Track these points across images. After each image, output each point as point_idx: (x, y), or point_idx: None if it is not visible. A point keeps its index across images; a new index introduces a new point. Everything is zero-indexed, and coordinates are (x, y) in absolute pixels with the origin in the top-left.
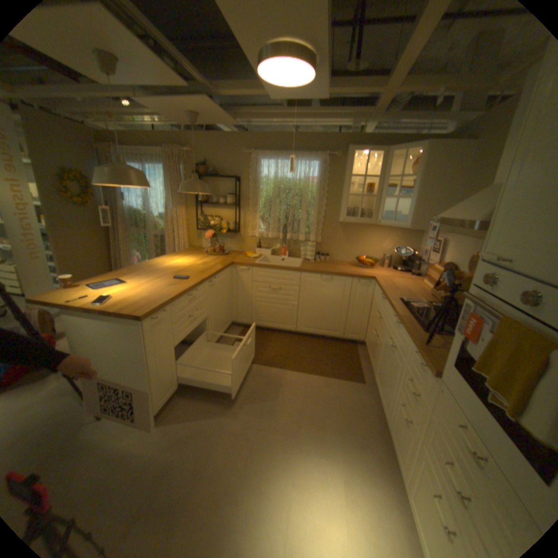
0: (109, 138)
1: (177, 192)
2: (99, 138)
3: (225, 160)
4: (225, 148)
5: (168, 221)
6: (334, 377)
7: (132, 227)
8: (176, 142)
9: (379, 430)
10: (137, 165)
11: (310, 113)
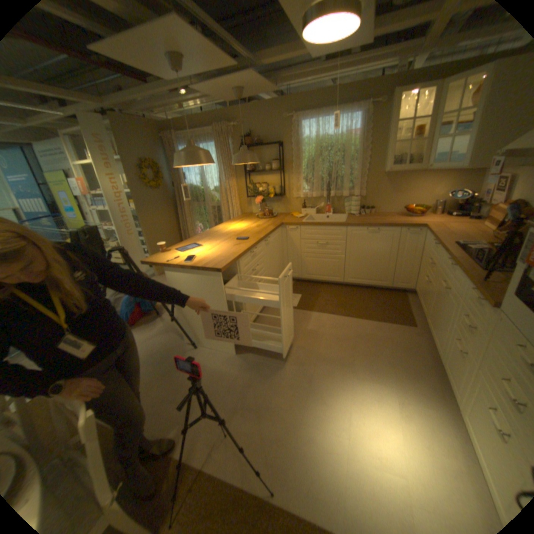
0: (168, 126)
1: (227, 165)
2: (161, 127)
3: (268, 127)
4: (267, 115)
5: (222, 192)
6: (384, 320)
7: (194, 202)
8: (223, 118)
9: (432, 365)
10: None
11: (351, 61)
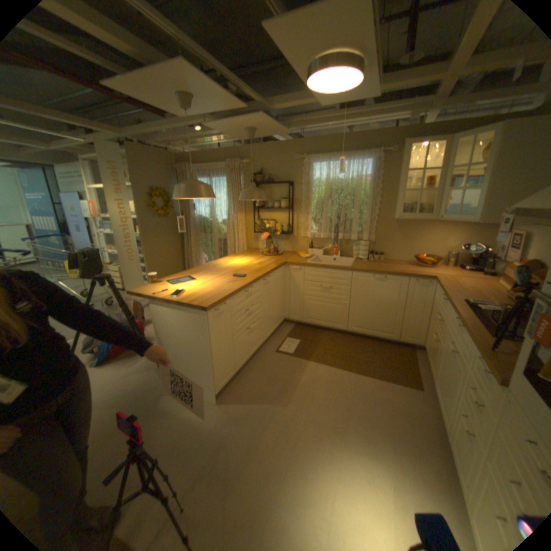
0: (184, 158)
1: (237, 200)
2: (177, 159)
3: (280, 167)
4: (279, 155)
5: (229, 225)
6: (388, 380)
7: (201, 233)
8: (237, 155)
9: (437, 441)
10: (206, 179)
11: (363, 112)
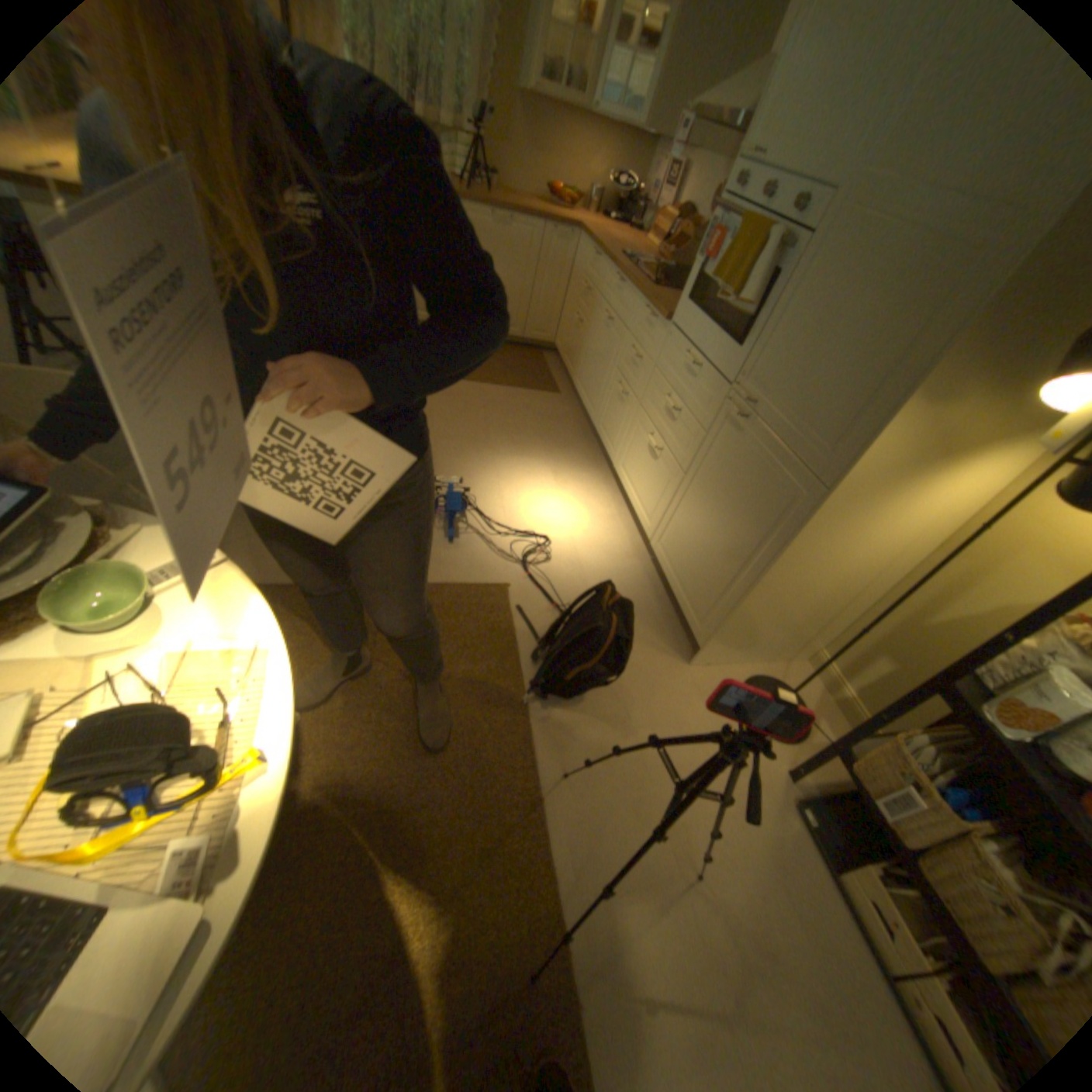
0: None
1: None
2: None
3: None
4: None
5: None
6: (518, 386)
7: None
8: None
9: (580, 433)
10: None
11: None
